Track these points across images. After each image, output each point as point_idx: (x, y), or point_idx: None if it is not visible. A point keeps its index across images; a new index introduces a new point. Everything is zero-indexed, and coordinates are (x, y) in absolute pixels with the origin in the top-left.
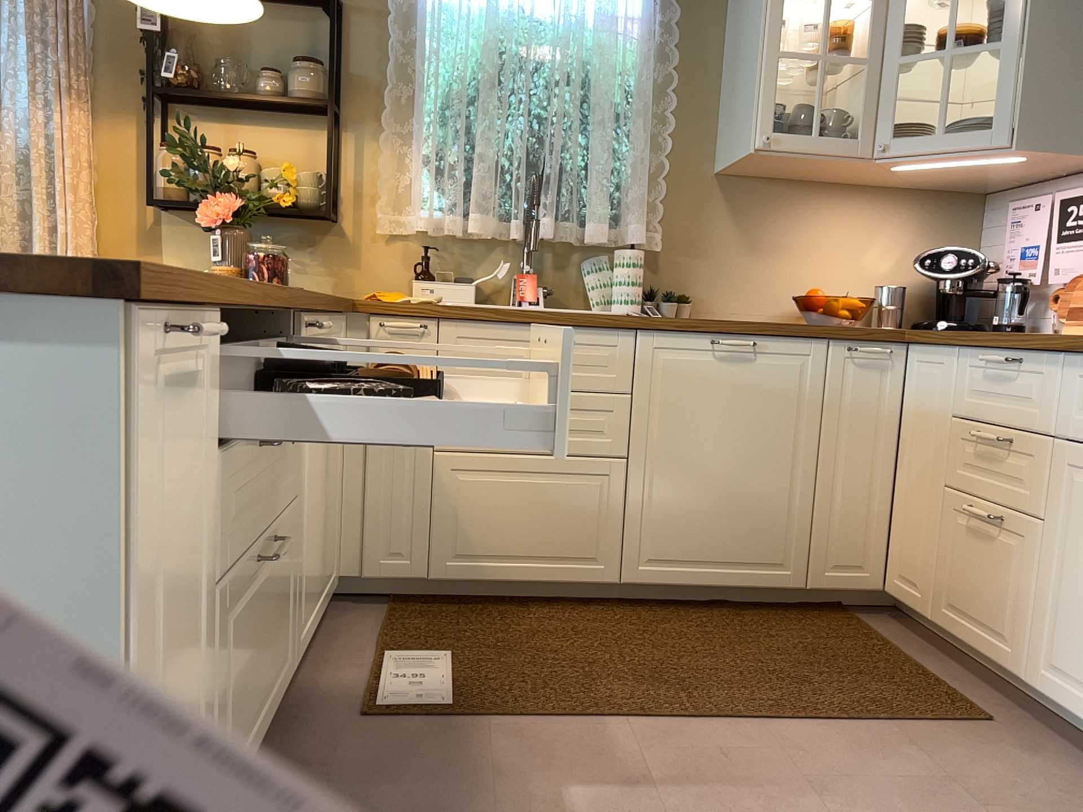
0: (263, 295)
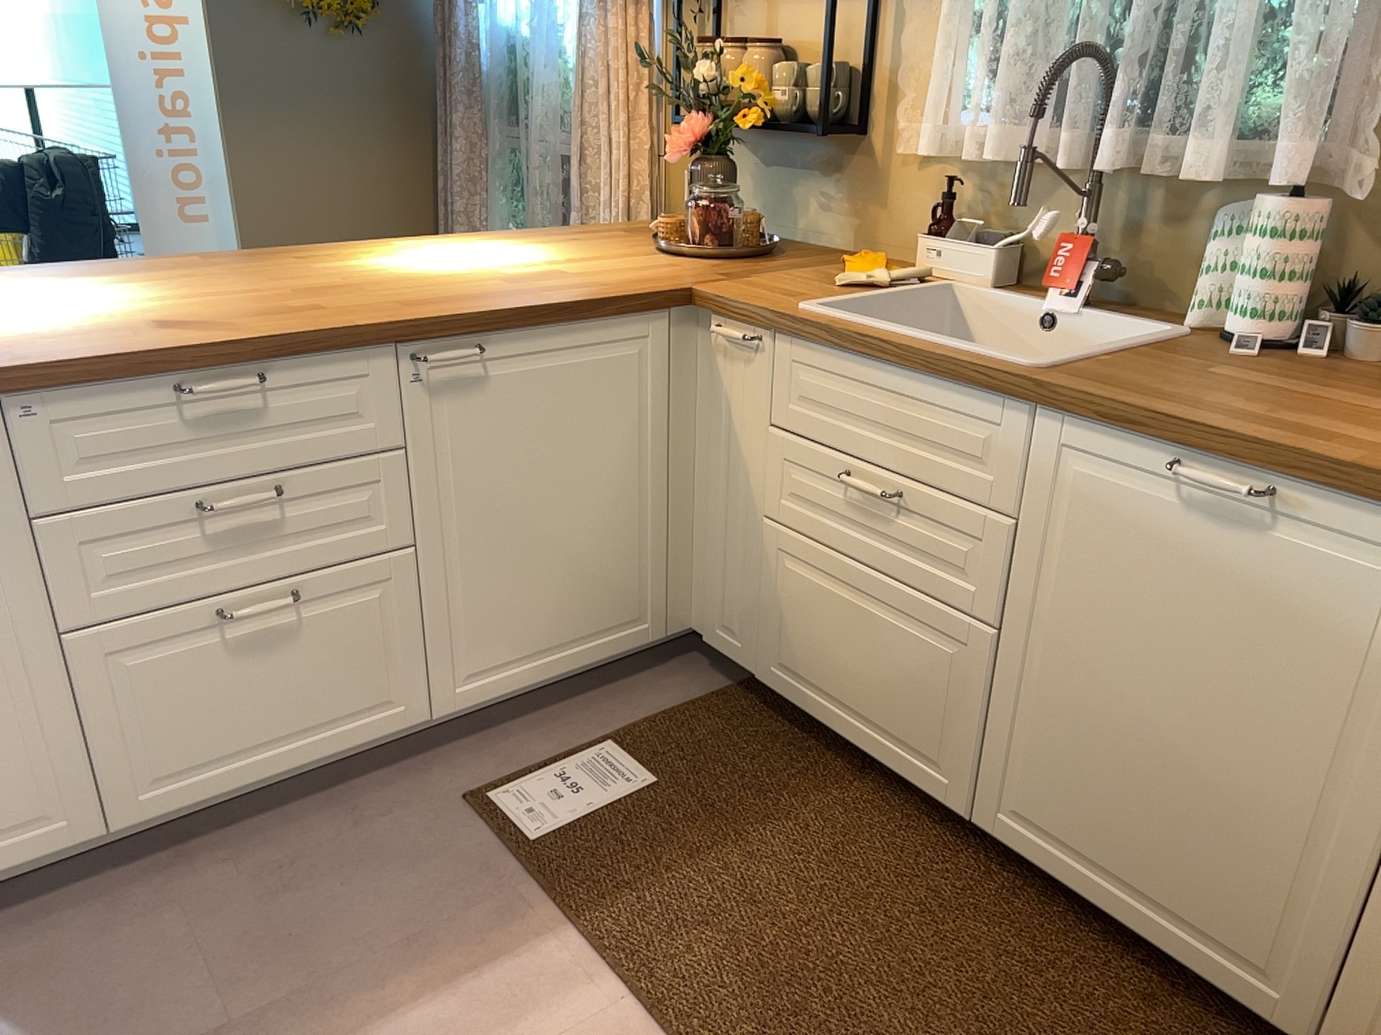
0: (189, 353)
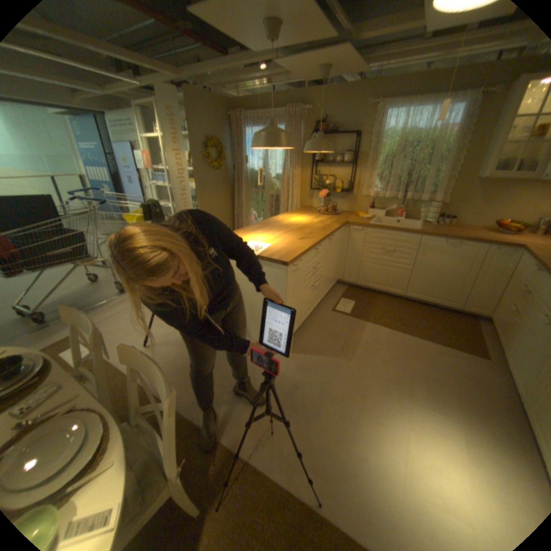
0: (316, 243)
